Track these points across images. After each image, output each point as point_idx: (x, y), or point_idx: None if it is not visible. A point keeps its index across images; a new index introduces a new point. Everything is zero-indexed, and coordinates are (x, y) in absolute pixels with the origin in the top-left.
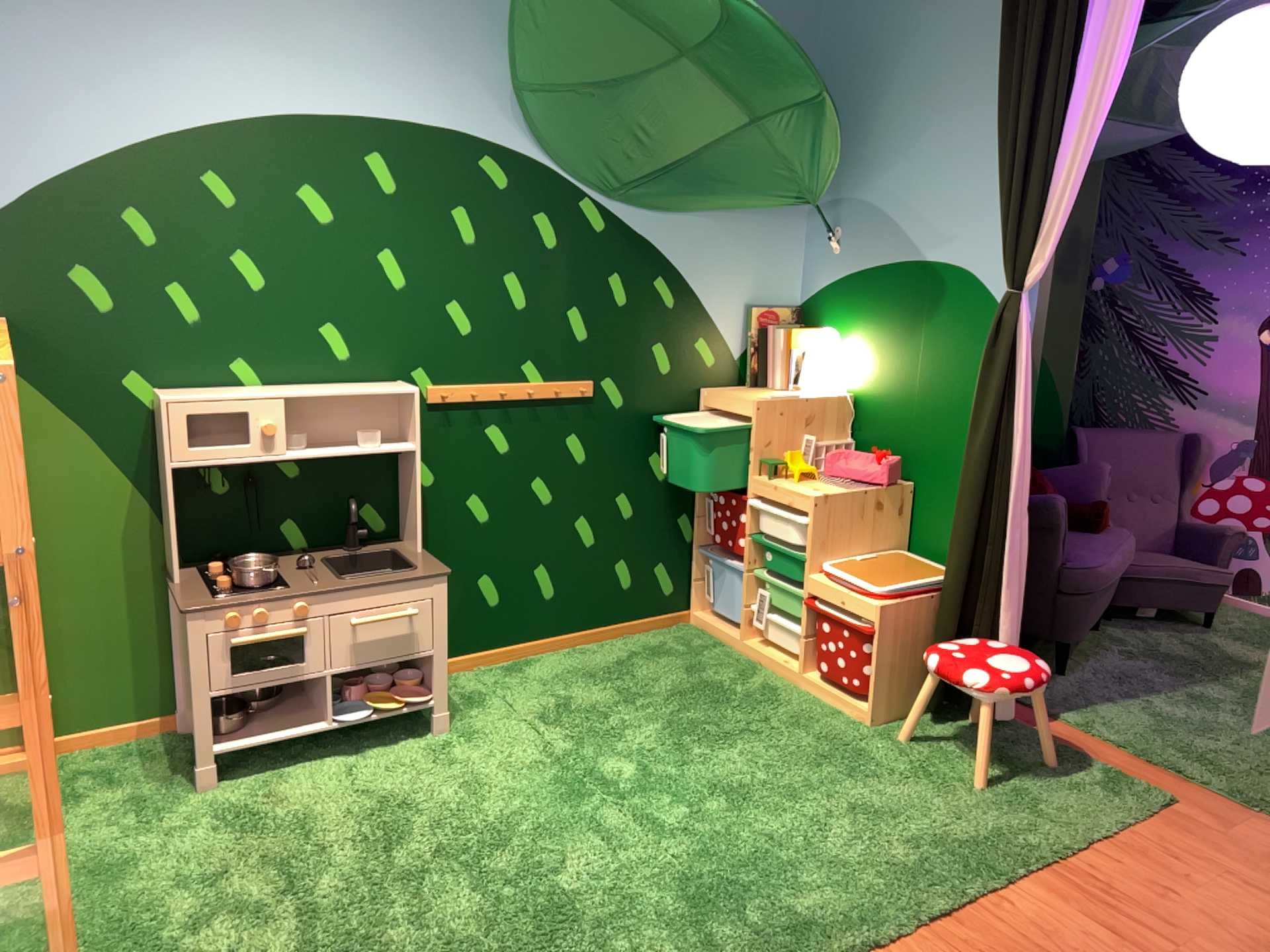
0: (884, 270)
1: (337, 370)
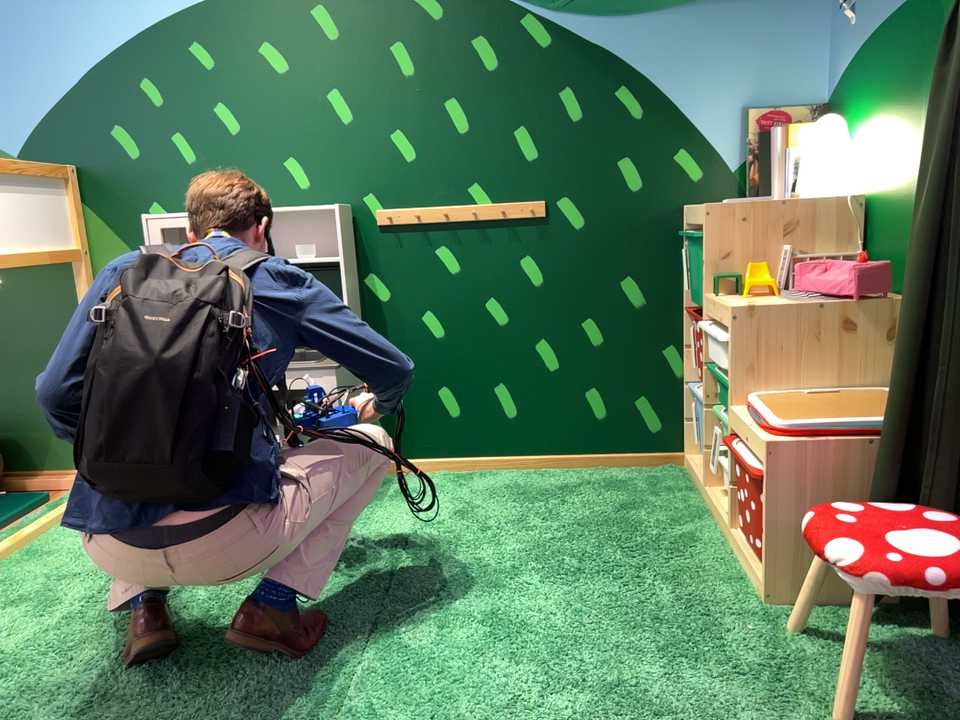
0: (896, 11)
1: (294, 195)
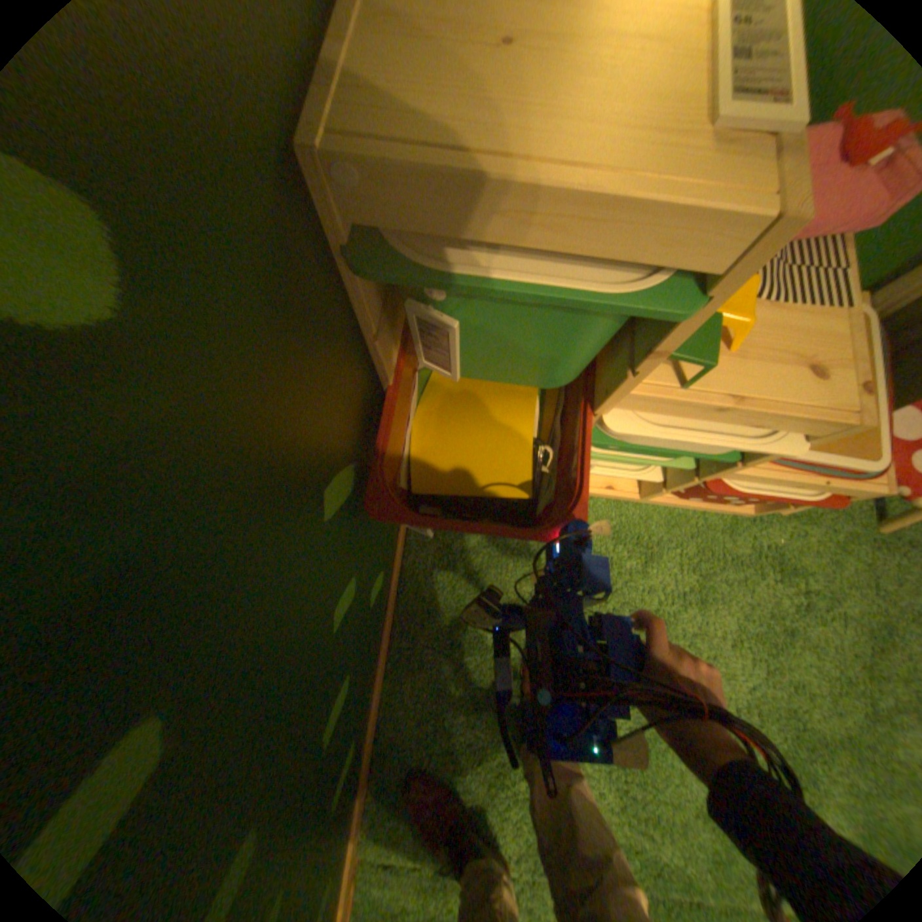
0: None
1: None
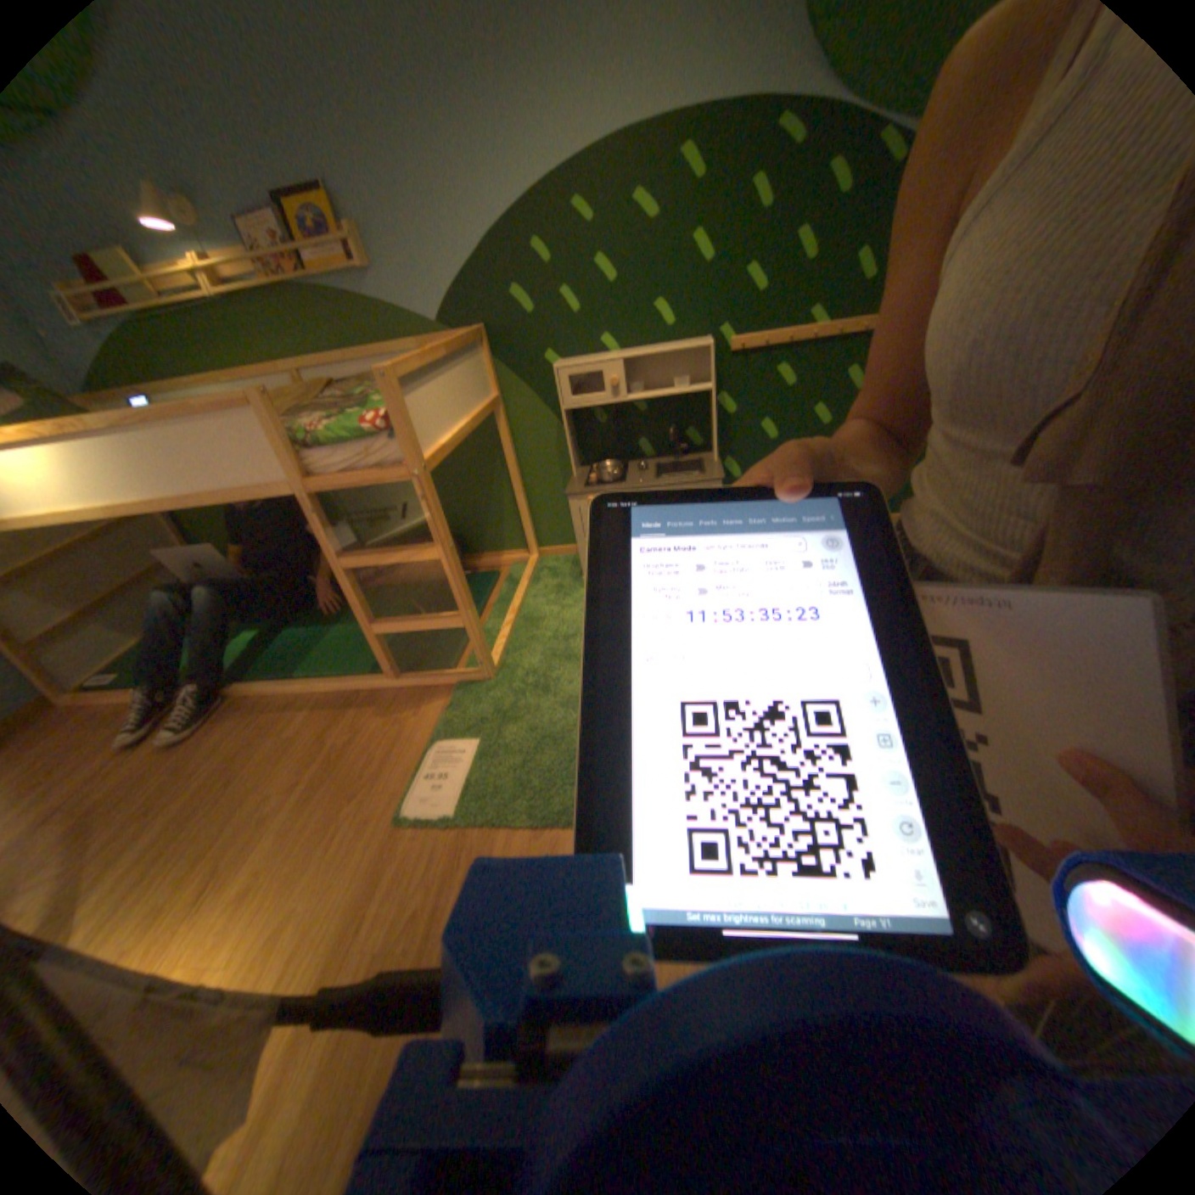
0: None
1: (659, 330)
